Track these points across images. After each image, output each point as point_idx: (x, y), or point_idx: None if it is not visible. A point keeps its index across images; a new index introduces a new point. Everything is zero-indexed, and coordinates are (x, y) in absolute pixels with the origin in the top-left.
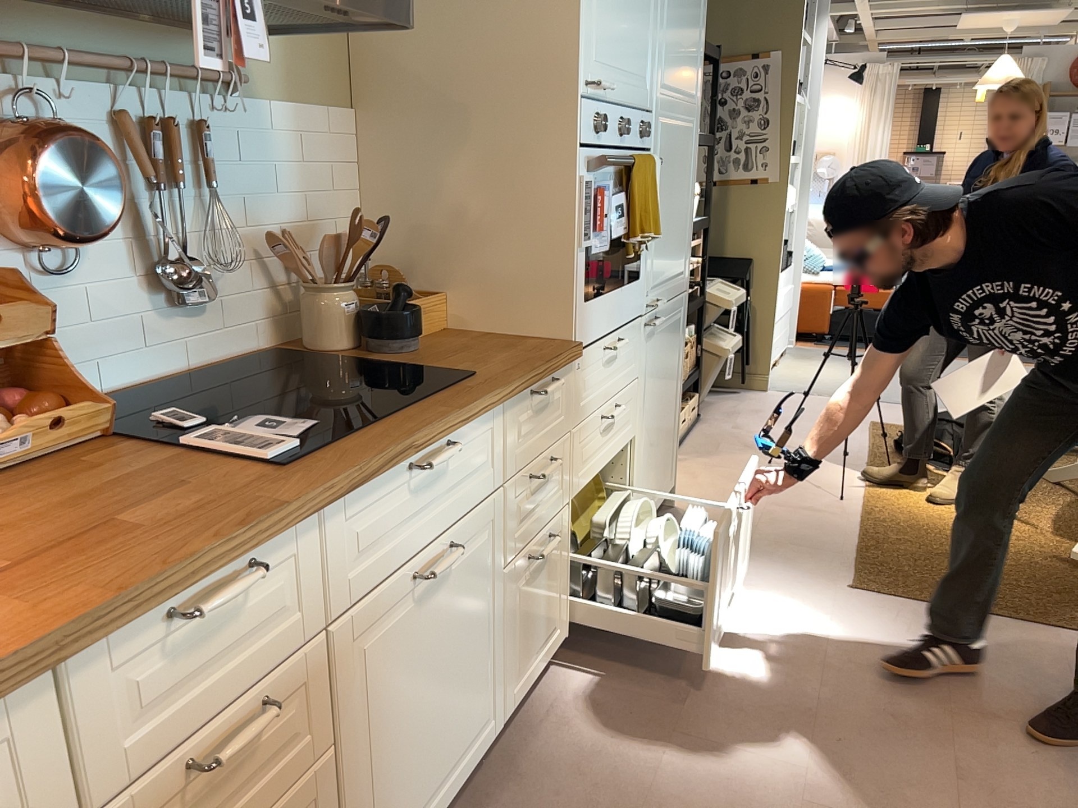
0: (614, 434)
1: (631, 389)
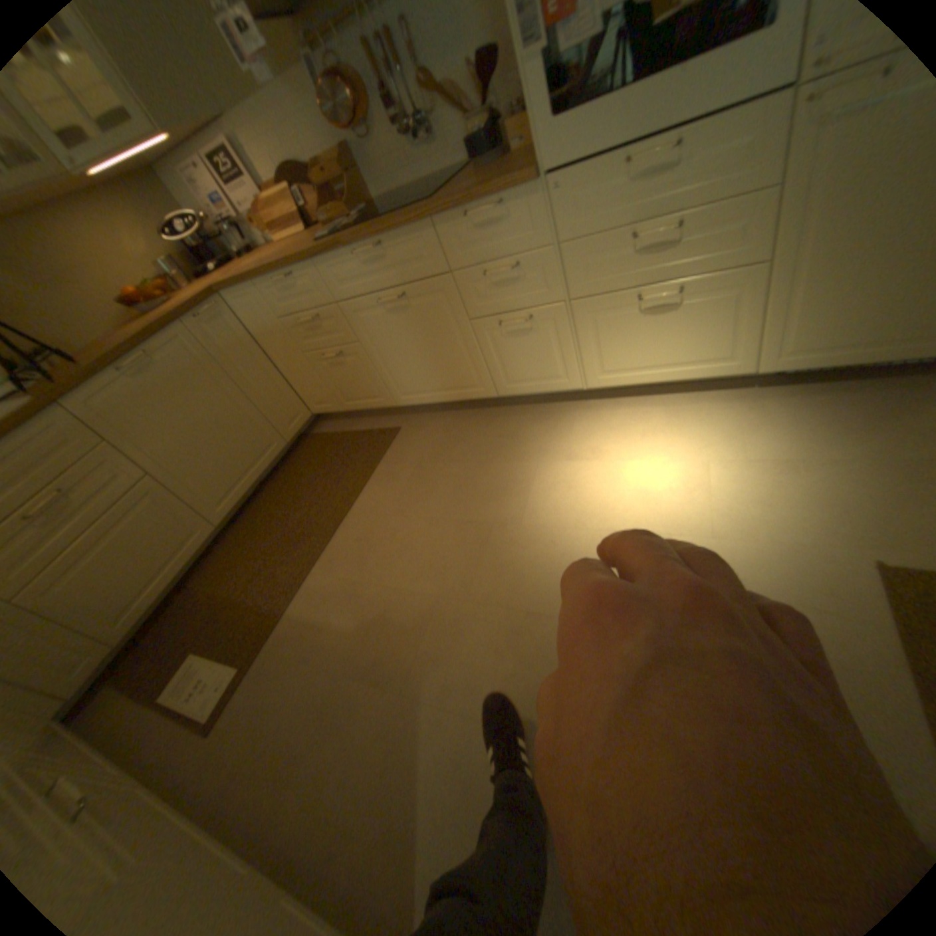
0: (681, 252)
1: (744, 201)
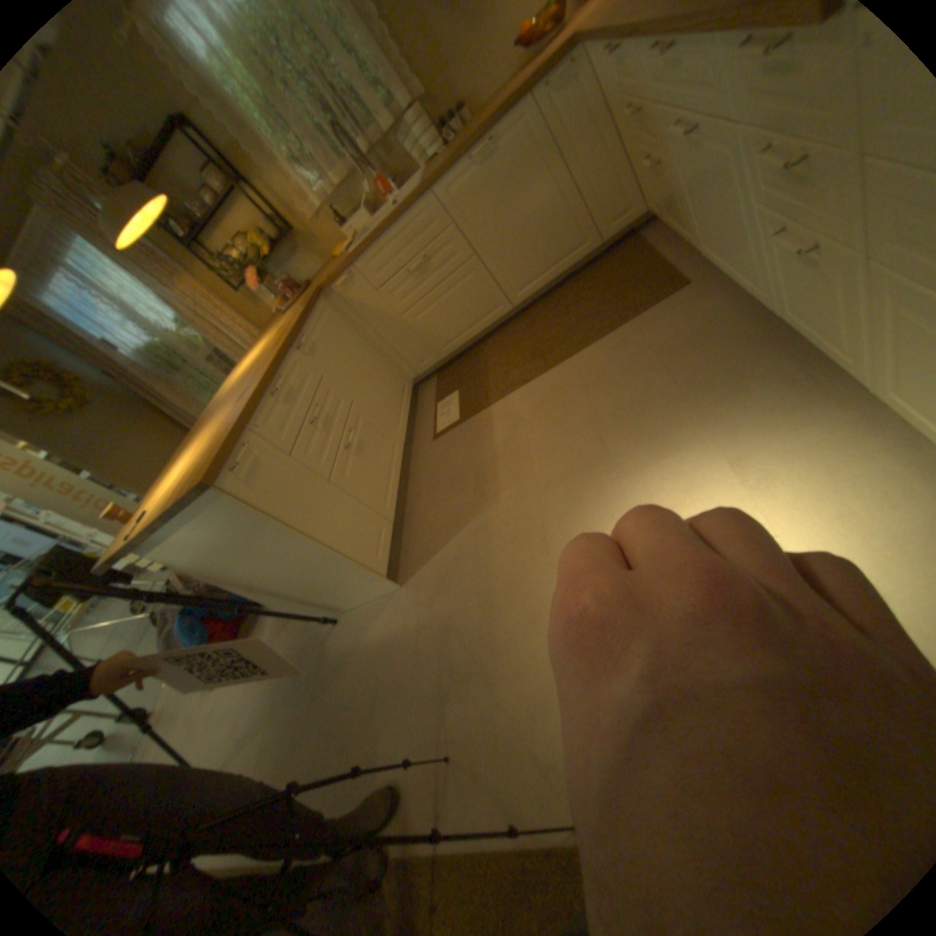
0: None
1: None
